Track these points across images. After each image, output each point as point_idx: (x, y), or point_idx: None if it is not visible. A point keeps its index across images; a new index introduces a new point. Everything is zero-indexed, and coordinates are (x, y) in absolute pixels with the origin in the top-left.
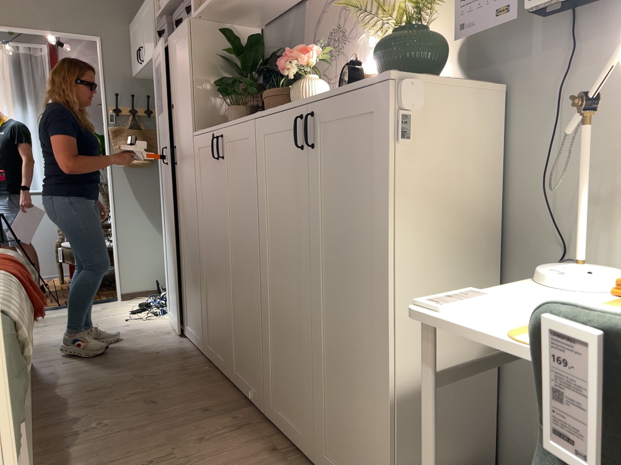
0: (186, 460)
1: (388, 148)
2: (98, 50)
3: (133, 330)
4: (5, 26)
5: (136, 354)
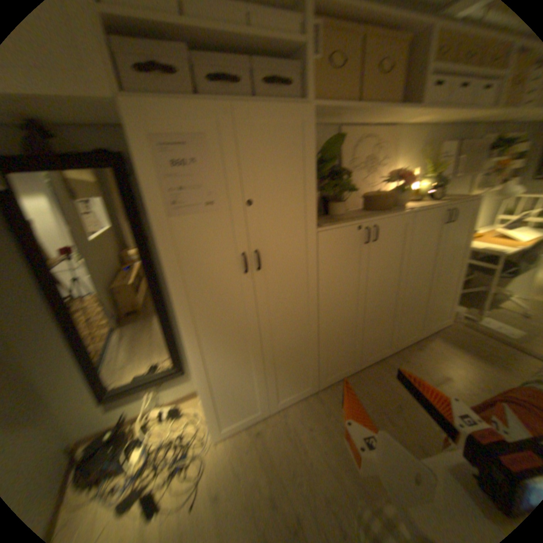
0: (443, 378)
1: (477, 218)
2: None
3: (236, 479)
4: None
5: (313, 449)
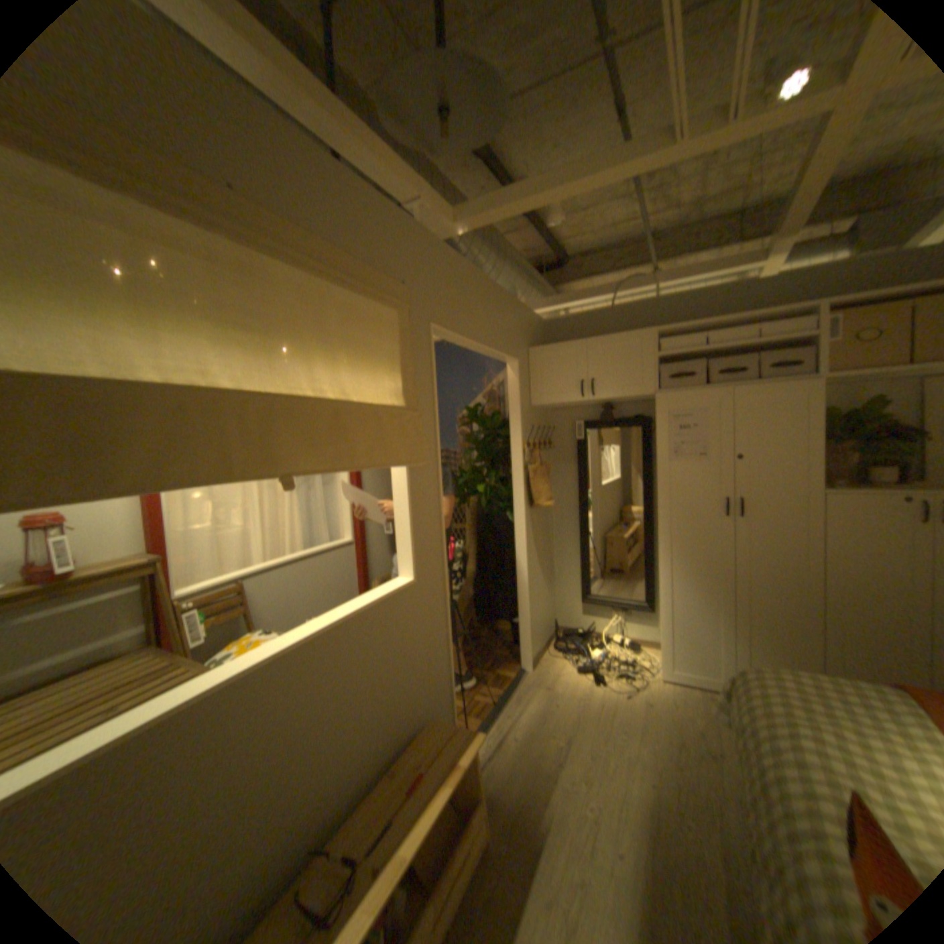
0: None
1: None
2: (512, 378)
3: (674, 712)
4: (472, 344)
5: None
